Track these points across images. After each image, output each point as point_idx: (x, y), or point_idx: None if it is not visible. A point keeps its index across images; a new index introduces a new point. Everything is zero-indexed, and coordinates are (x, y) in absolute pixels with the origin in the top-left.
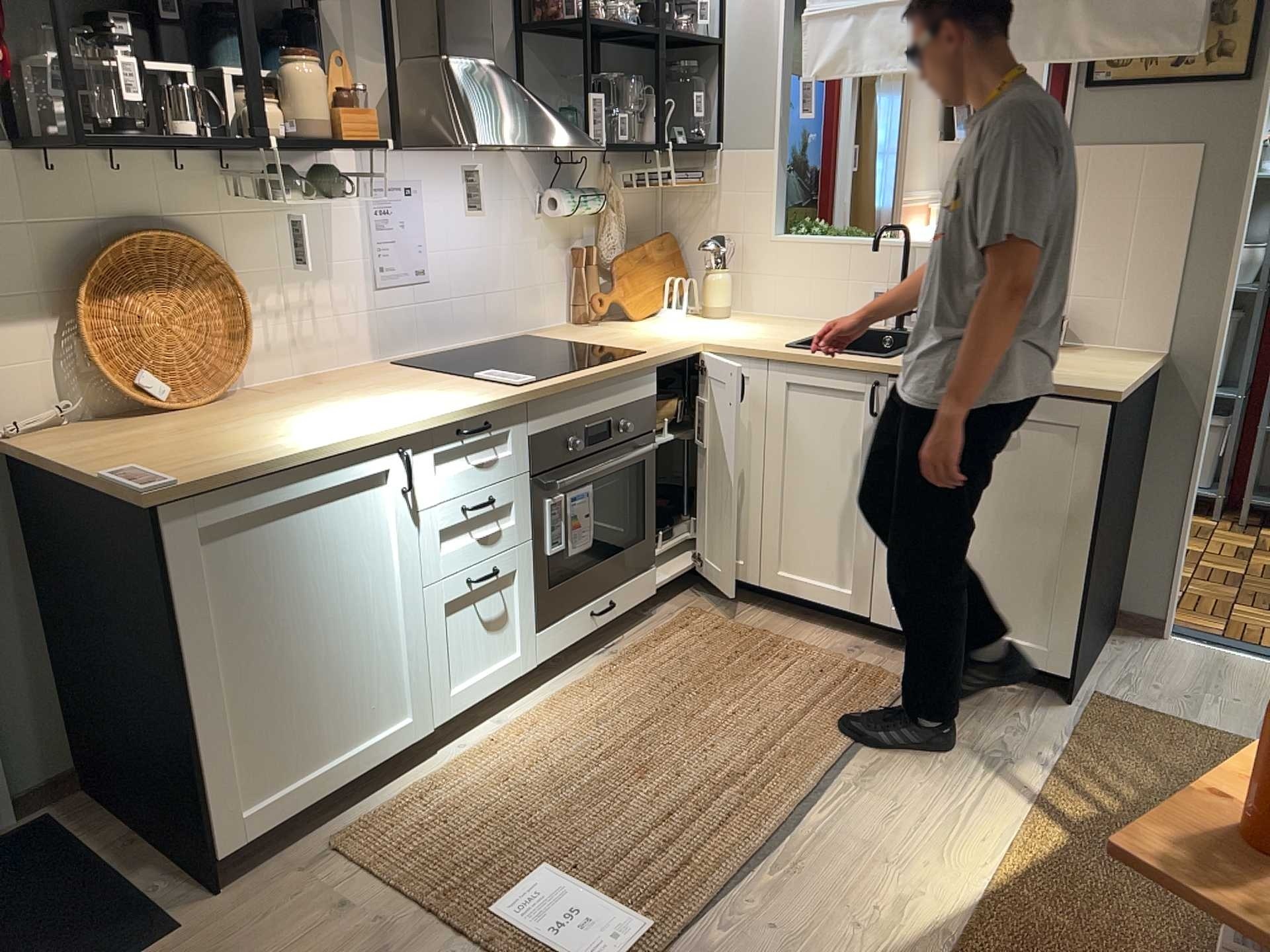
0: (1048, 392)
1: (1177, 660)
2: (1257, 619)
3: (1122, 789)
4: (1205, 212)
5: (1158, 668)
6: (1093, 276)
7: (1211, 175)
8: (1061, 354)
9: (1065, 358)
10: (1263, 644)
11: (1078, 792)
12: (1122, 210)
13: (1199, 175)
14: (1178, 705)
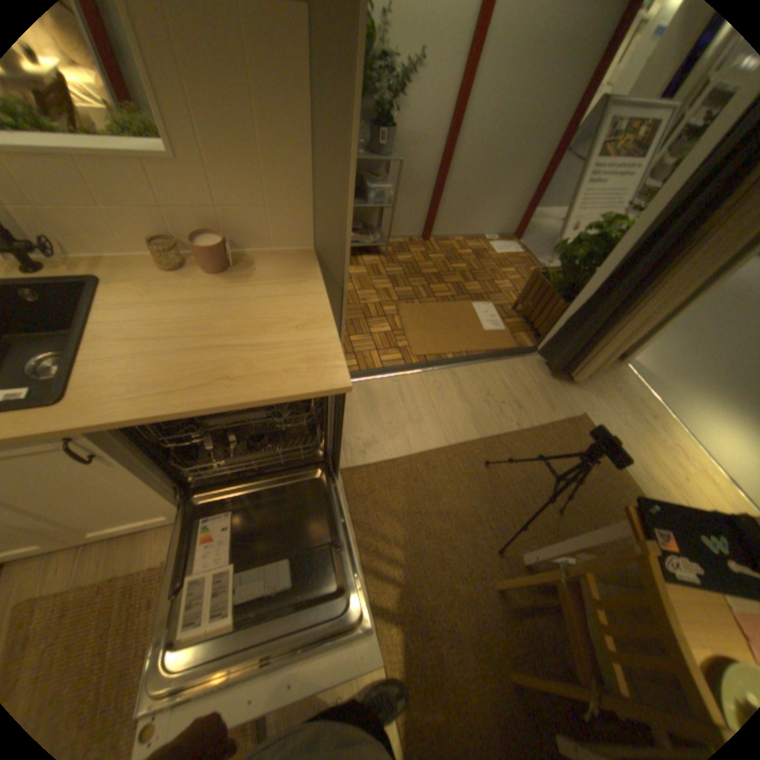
0: (280, 403)
1: (351, 407)
2: (362, 349)
3: (393, 558)
4: (320, 111)
5: (349, 422)
6: (230, 187)
7: (320, 62)
8: (239, 287)
9: (249, 301)
10: (375, 369)
11: (380, 583)
12: (235, 105)
13: (308, 60)
14: (372, 451)
